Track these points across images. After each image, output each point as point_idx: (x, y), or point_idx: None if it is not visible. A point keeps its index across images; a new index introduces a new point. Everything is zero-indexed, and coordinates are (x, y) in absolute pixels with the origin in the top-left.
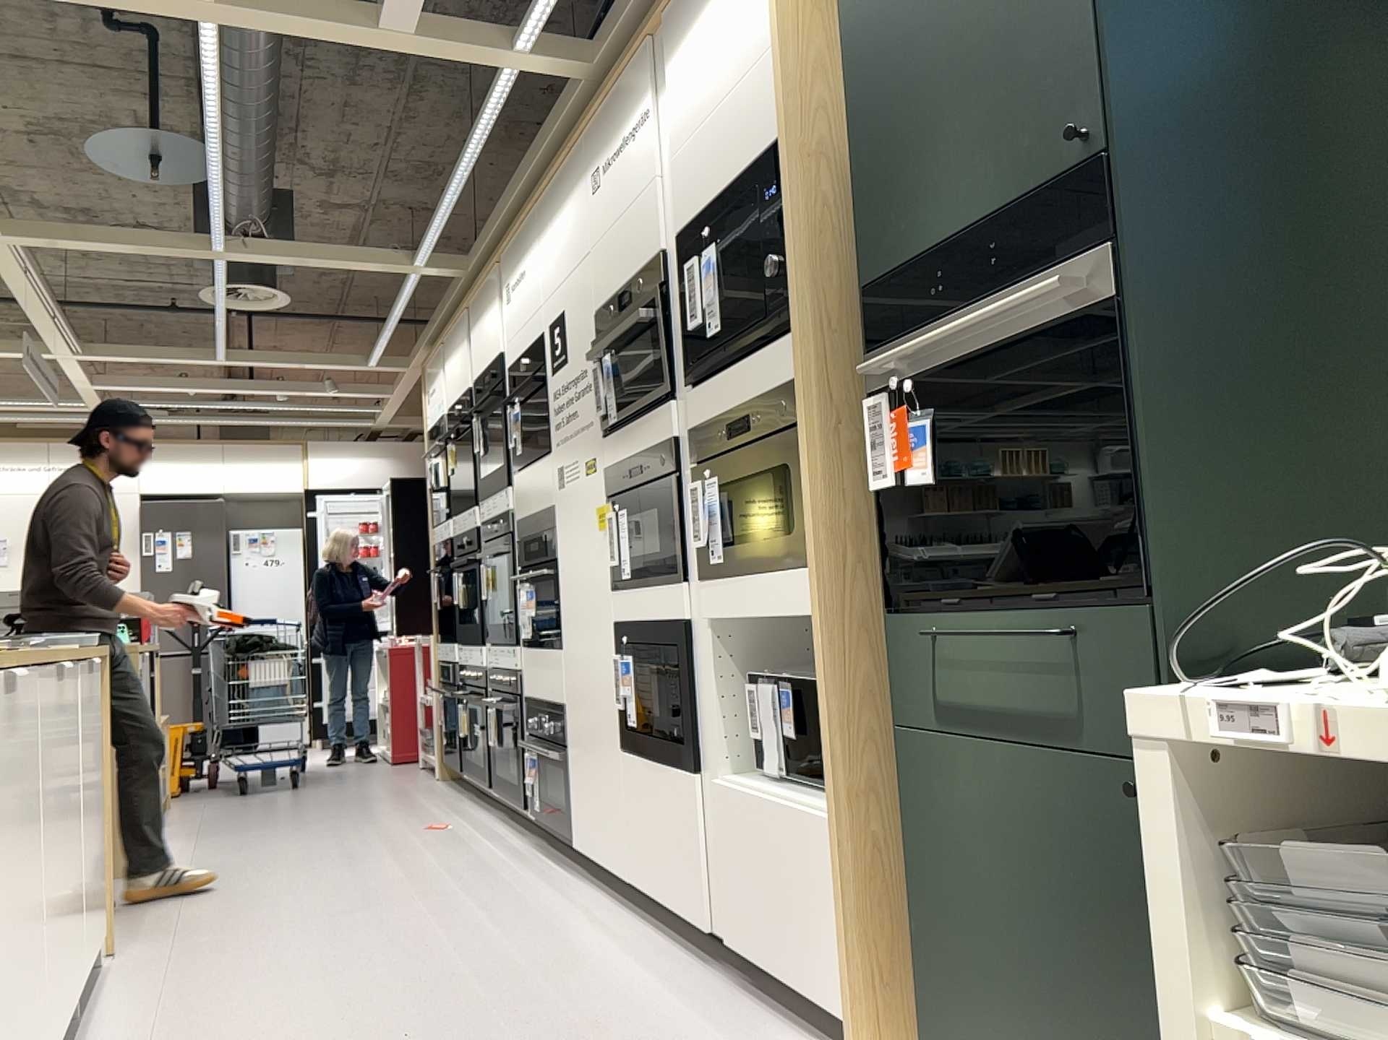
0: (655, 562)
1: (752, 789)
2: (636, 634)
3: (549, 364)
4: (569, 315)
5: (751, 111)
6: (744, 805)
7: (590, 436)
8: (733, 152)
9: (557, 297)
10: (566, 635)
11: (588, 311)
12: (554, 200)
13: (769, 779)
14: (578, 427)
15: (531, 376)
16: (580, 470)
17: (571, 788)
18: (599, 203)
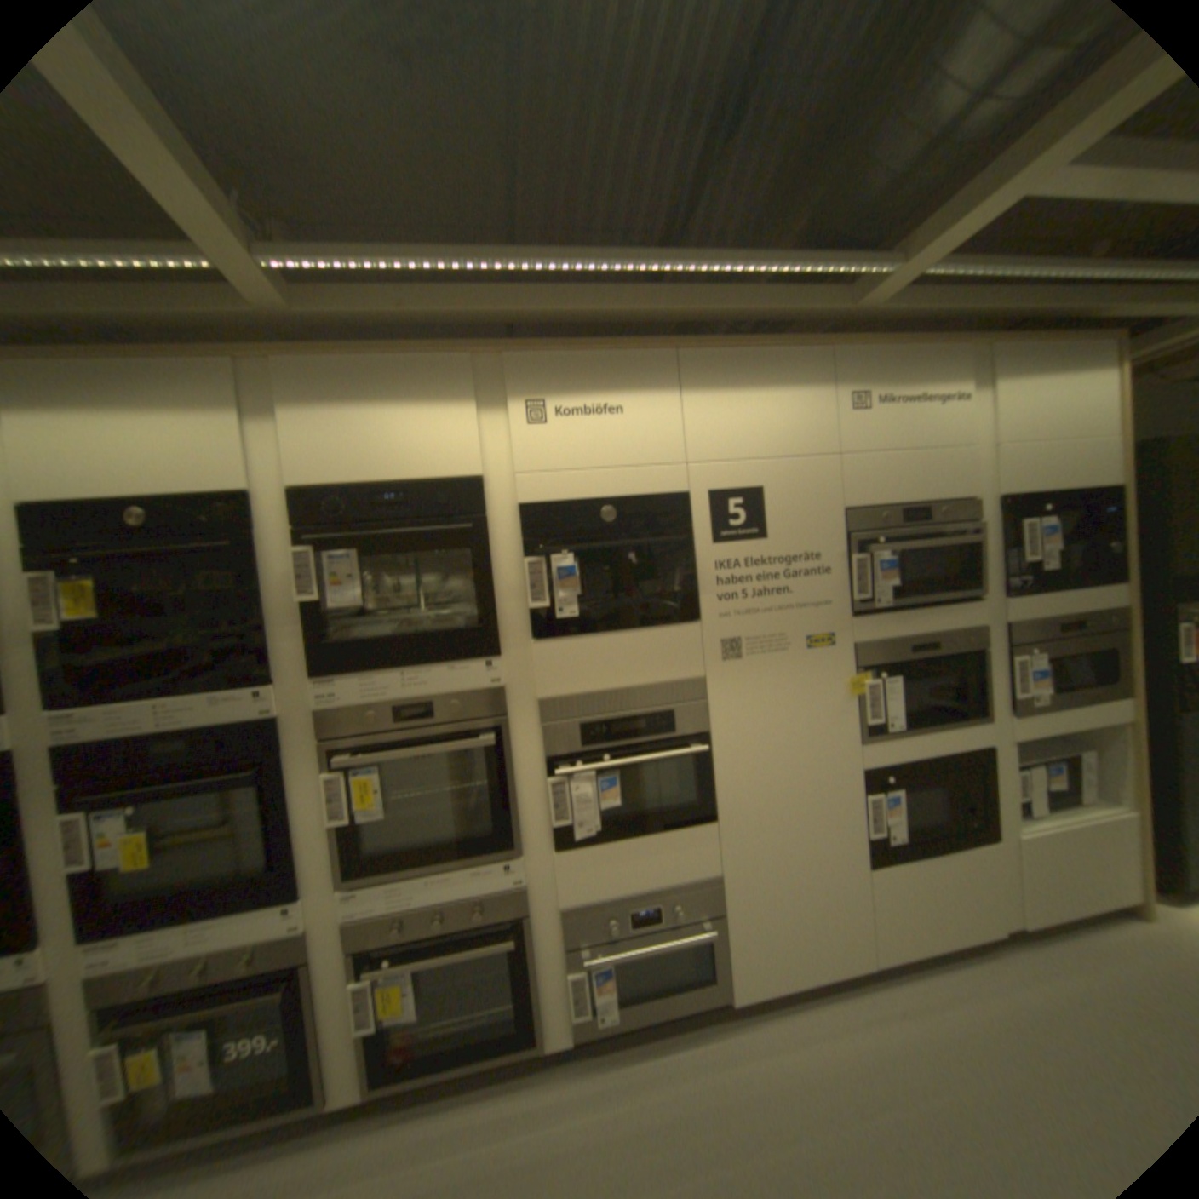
0: (948, 714)
1: (1048, 830)
2: (912, 772)
3: (705, 529)
4: (776, 496)
5: (1095, 459)
6: (1056, 841)
7: (825, 614)
8: (1076, 473)
9: (742, 470)
10: (734, 804)
11: (831, 505)
12: (741, 371)
13: (1043, 821)
14: (792, 604)
15: (623, 531)
16: (795, 644)
17: (731, 953)
18: (864, 421)
